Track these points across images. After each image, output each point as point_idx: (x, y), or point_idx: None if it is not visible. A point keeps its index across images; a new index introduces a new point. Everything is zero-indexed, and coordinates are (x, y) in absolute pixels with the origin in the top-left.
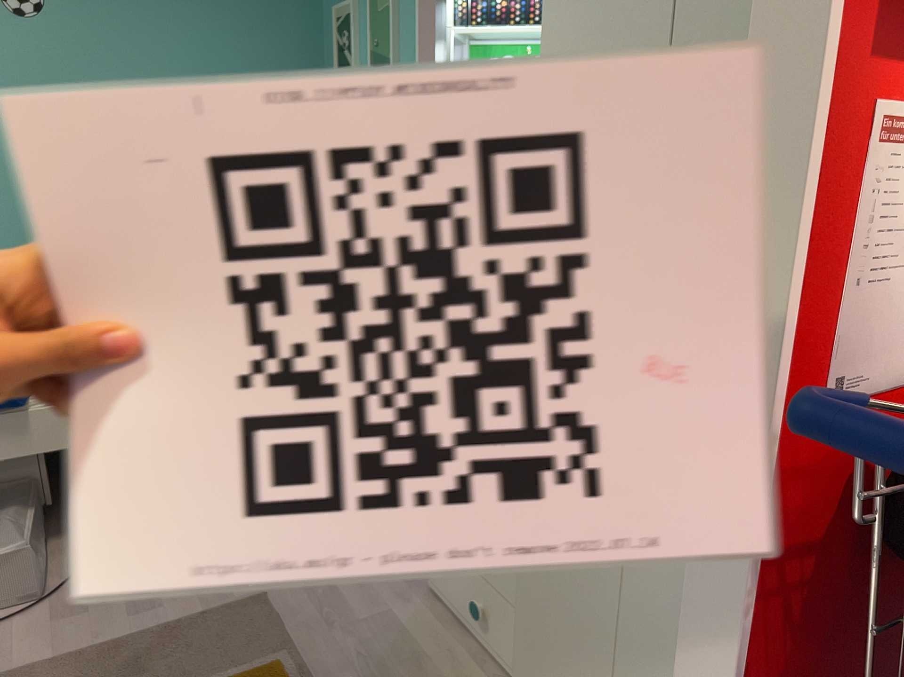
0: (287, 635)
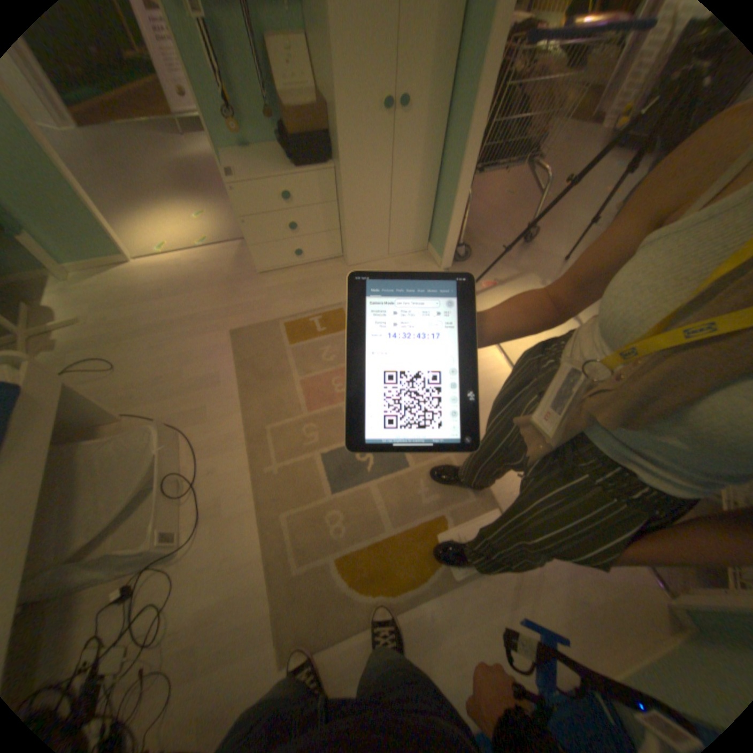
0: (266, 321)
